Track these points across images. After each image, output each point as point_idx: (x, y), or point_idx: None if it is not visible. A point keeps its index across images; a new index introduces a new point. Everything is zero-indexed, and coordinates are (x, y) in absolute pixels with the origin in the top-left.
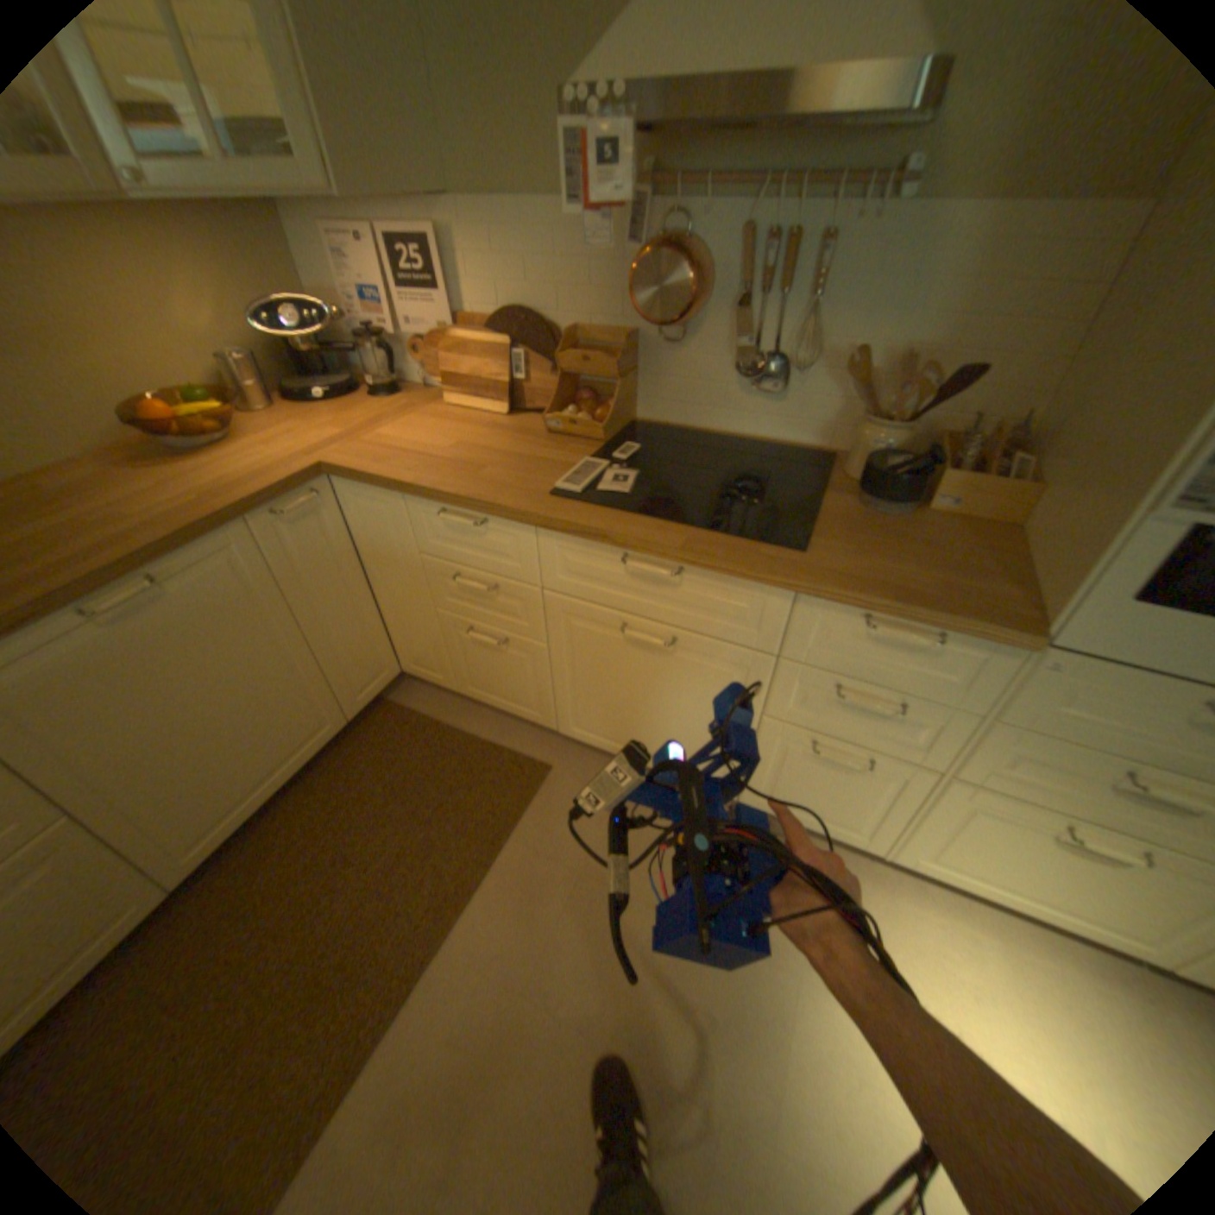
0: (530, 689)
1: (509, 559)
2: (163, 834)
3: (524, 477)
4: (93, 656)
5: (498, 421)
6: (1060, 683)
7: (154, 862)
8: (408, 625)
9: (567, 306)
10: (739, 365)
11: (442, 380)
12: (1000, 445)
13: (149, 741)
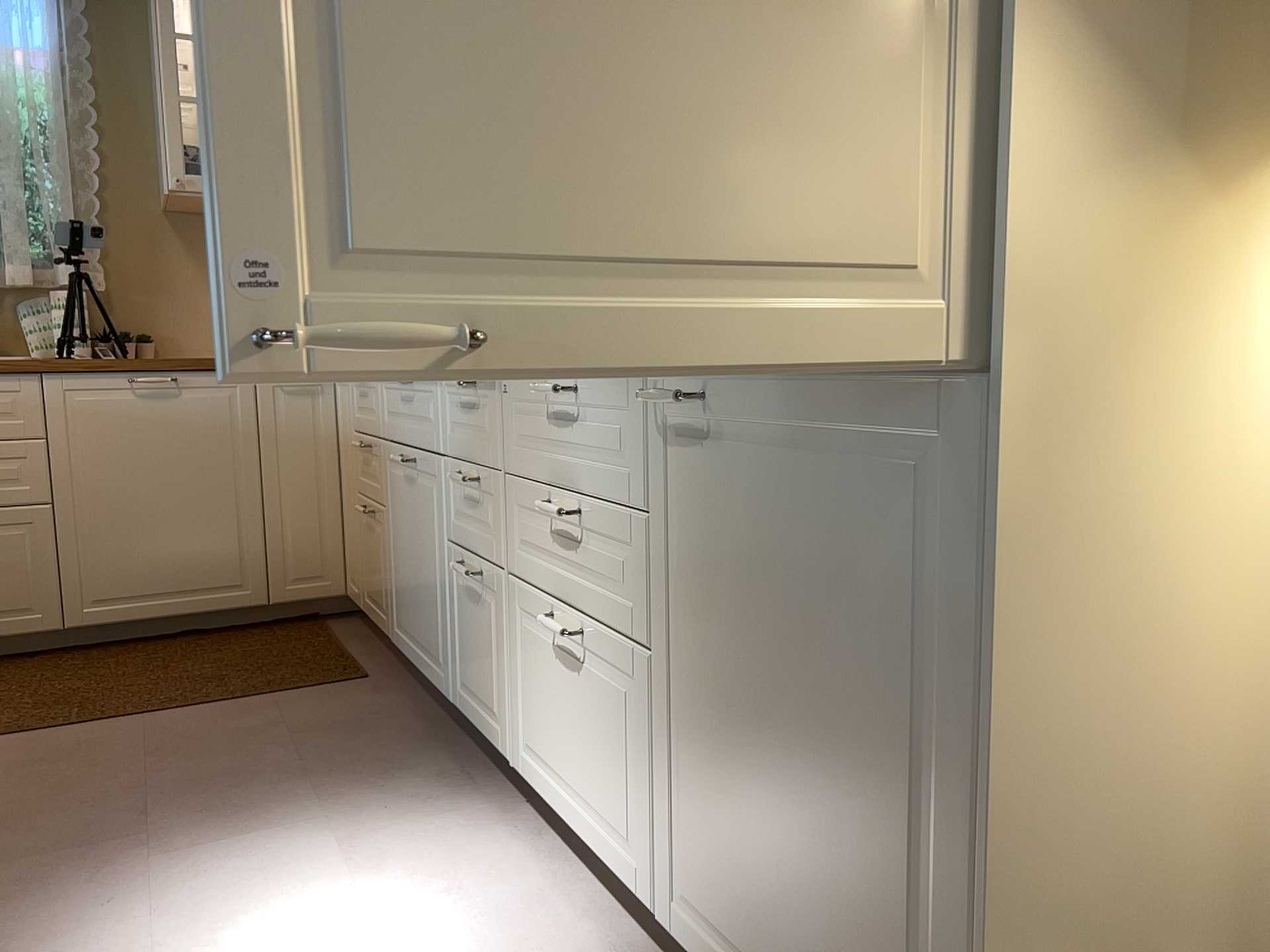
0: (382, 578)
1: (374, 413)
2: (88, 571)
3: None
4: (123, 410)
5: None
6: (512, 409)
7: (71, 589)
8: (349, 522)
9: None
10: None
11: None
12: None
13: (119, 490)
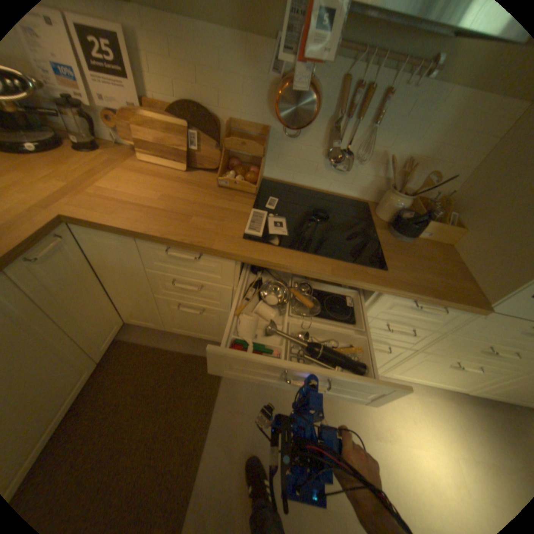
0: (214, 328)
1: (214, 273)
2: None
3: (220, 223)
4: None
5: (181, 176)
6: (483, 322)
7: None
8: (131, 302)
9: (226, 105)
10: (325, 154)
11: (134, 143)
12: (450, 209)
13: None
